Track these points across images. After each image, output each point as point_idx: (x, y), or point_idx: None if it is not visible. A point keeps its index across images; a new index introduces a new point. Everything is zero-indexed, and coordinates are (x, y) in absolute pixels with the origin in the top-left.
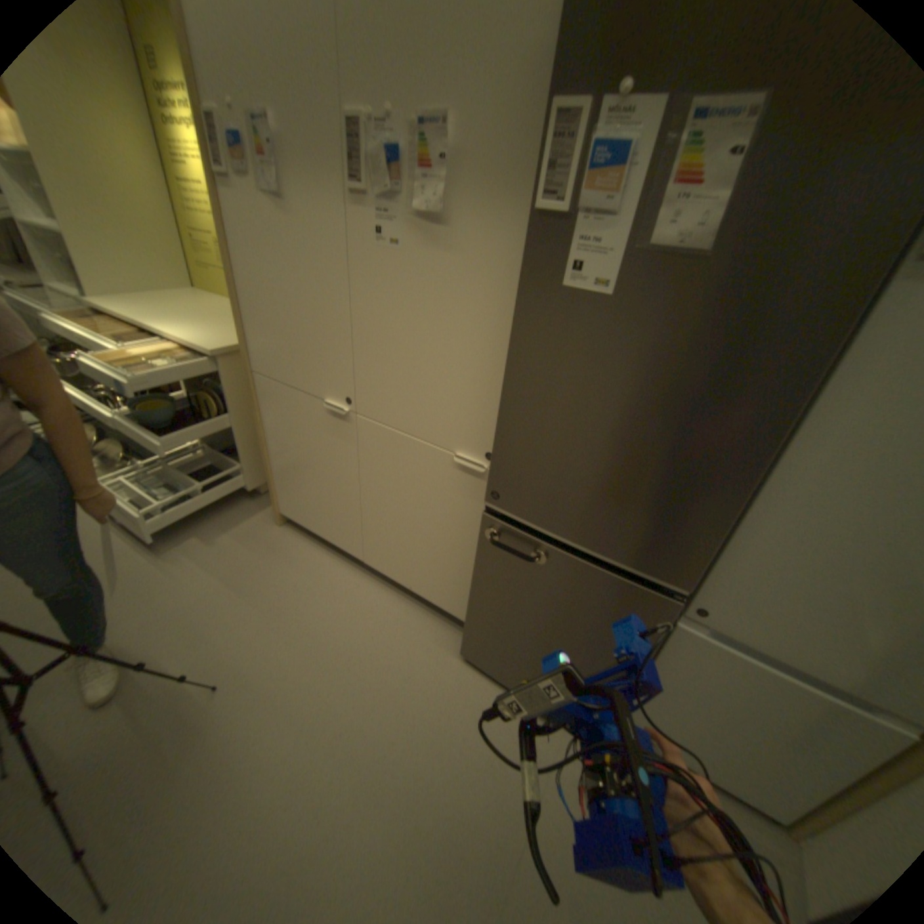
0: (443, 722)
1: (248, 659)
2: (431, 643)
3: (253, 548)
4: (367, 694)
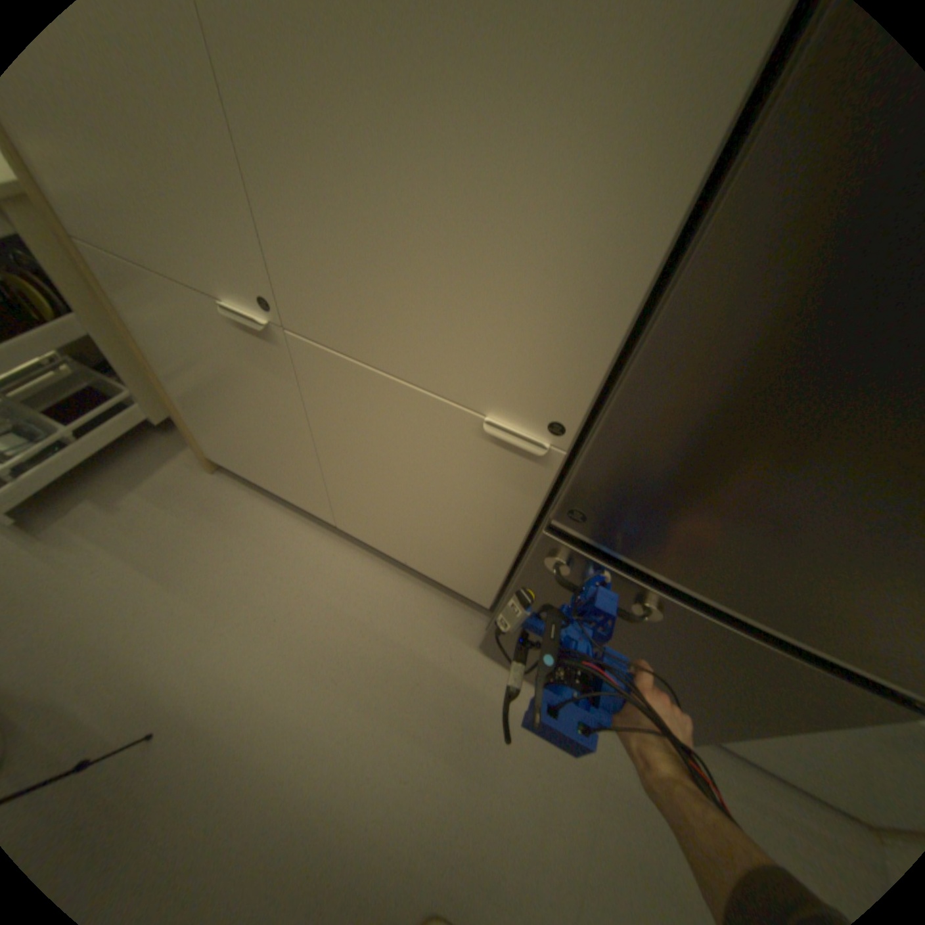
0: (467, 743)
1: (193, 685)
2: (440, 631)
3: (177, 511)
4: (364, 716)
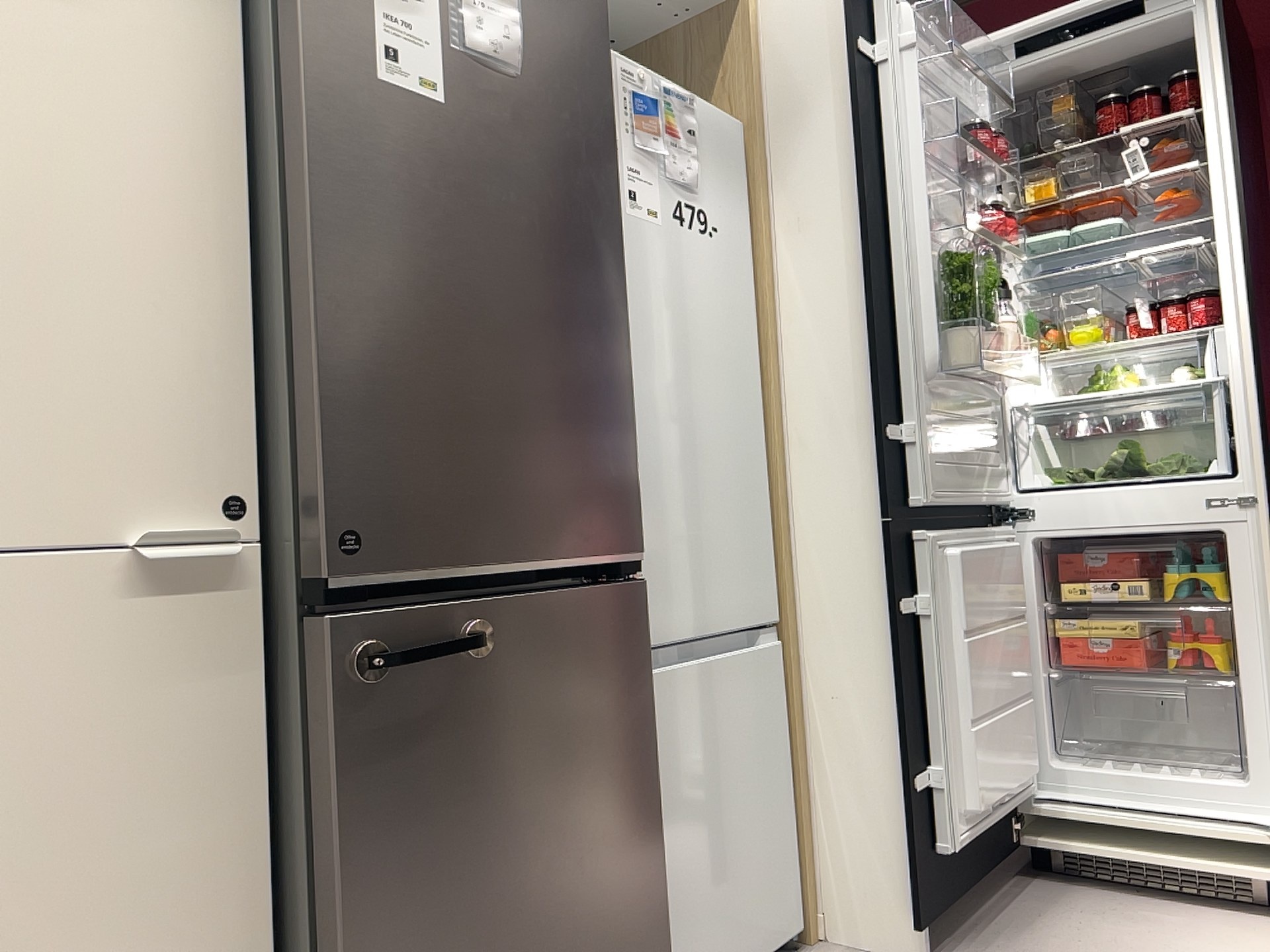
0: None
1: None
2: None
3: None
4: None
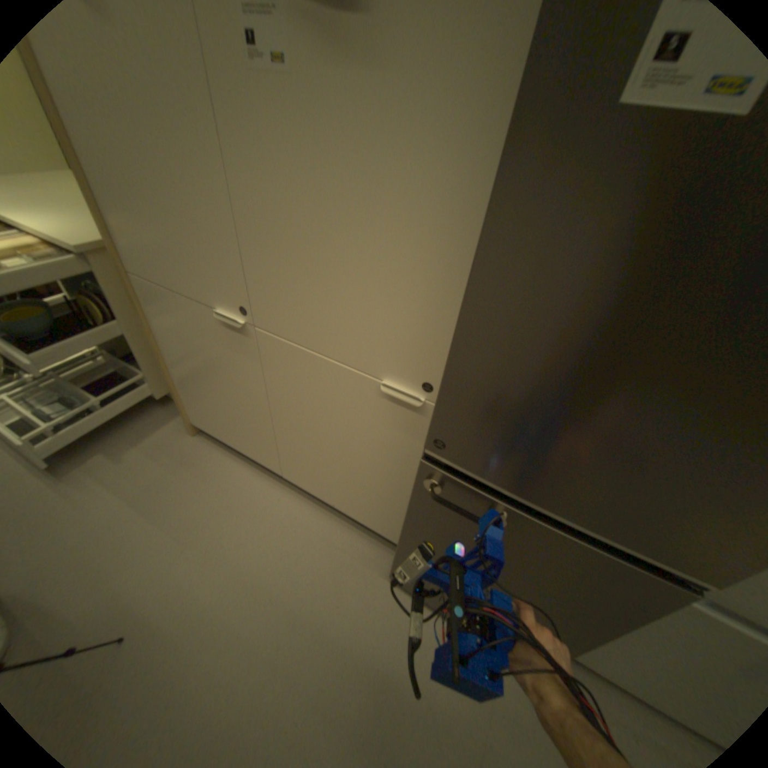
0: (375, 659)
1: (160, 598)
2: (358, 563)
3: (165, 463)
4: (293, 631)
